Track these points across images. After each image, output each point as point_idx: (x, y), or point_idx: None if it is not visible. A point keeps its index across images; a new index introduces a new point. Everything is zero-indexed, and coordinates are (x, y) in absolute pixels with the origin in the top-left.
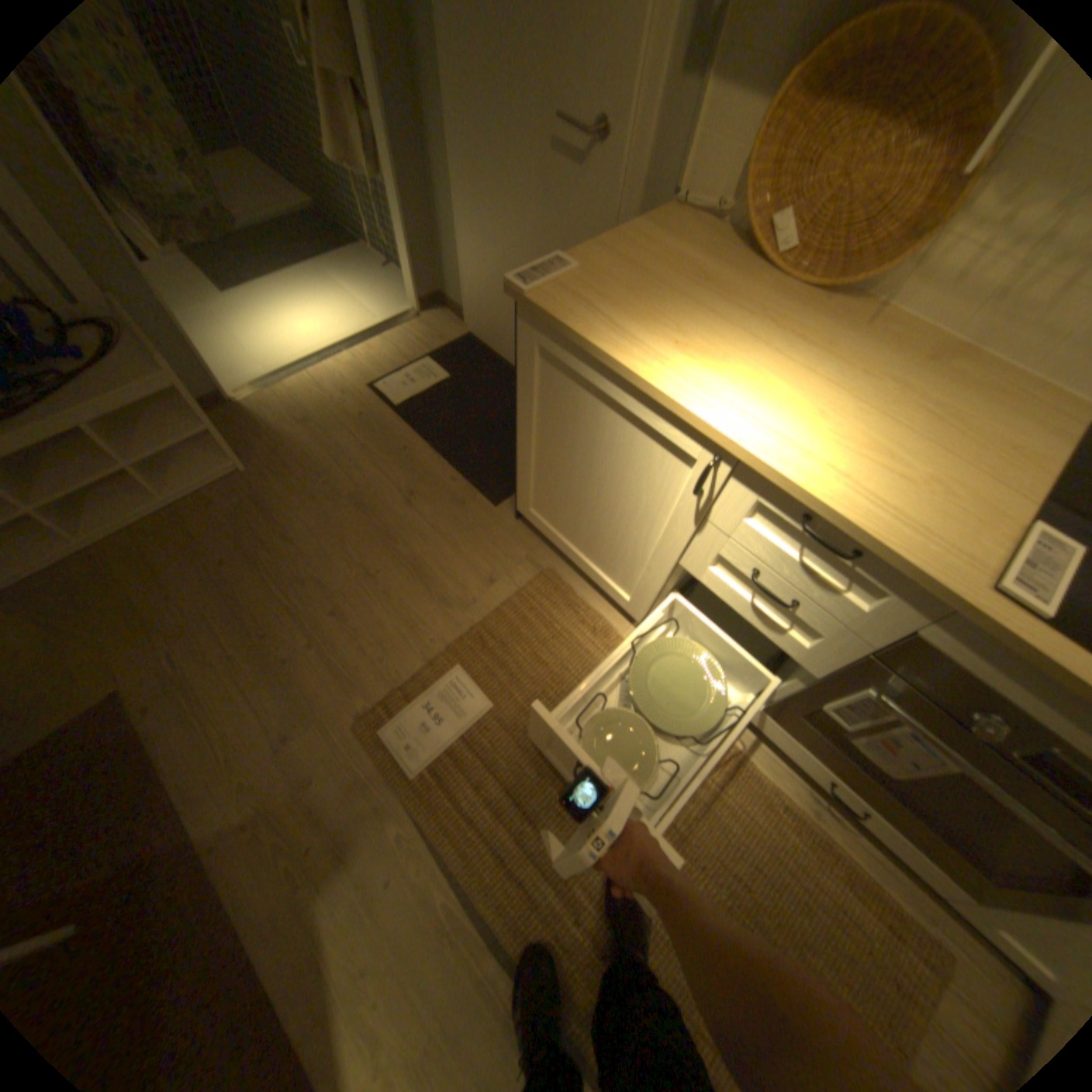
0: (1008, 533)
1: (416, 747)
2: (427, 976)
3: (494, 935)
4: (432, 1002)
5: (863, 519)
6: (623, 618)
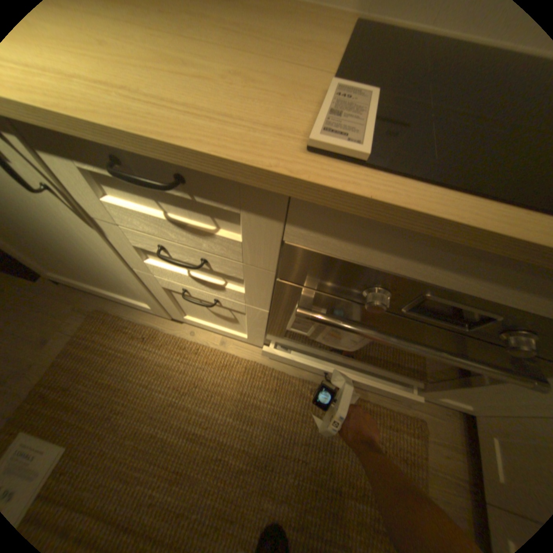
0: (312, 96)
1: None
2: None
3: None
4: None
5: (136, 119)
6: (165, 318)
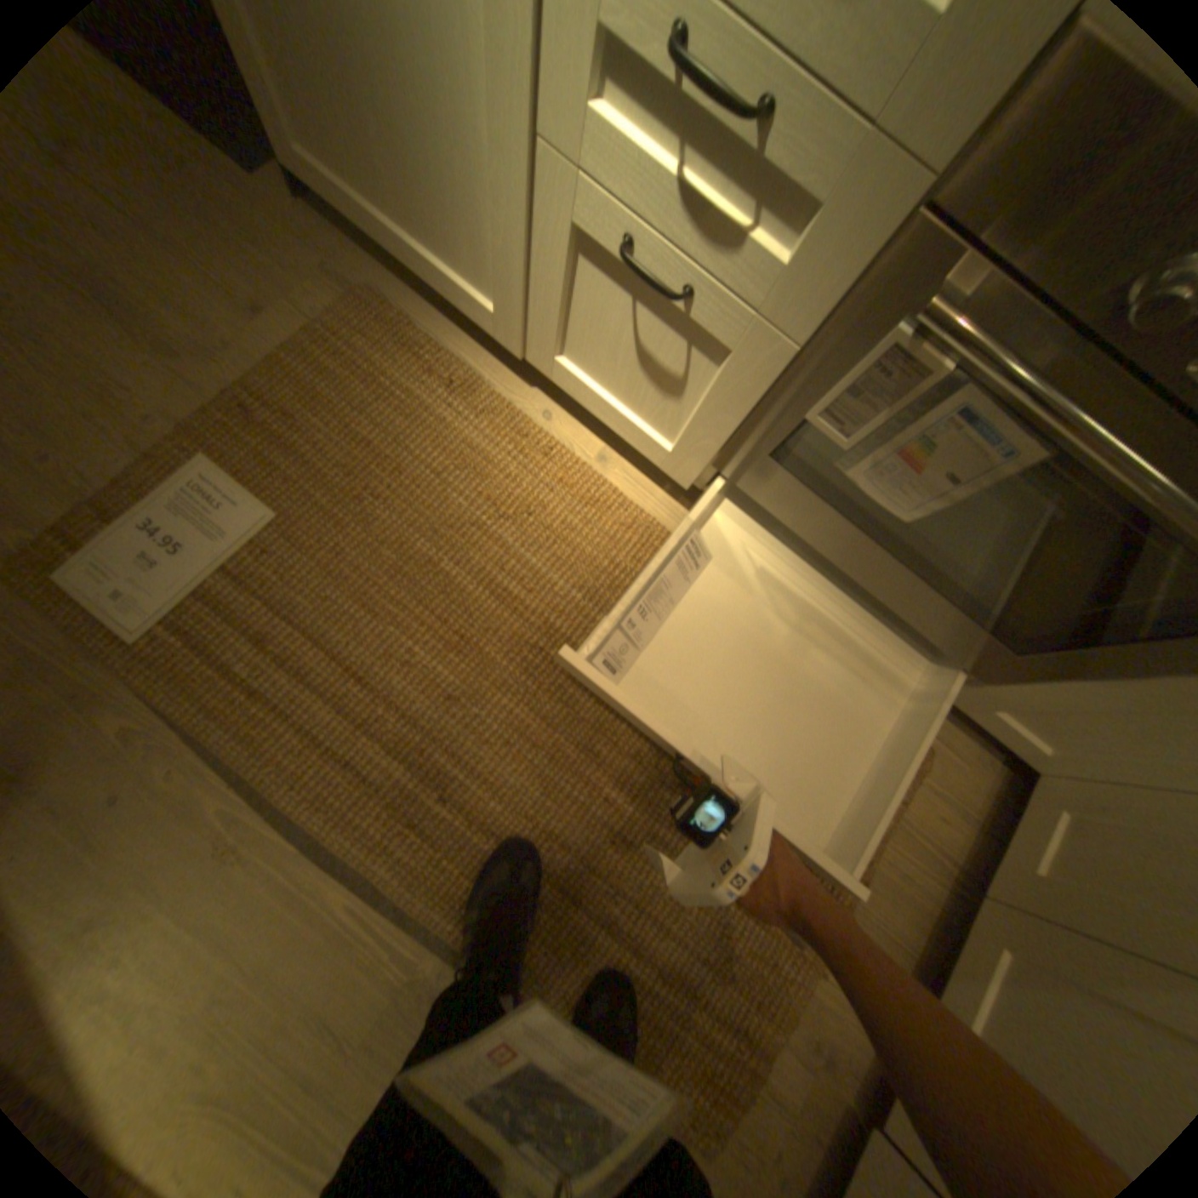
0: None
1: (134, 593)
2: (204, 908)
3: (309, 836)
4: (217, 938)
5: None
6: (502, 365)
